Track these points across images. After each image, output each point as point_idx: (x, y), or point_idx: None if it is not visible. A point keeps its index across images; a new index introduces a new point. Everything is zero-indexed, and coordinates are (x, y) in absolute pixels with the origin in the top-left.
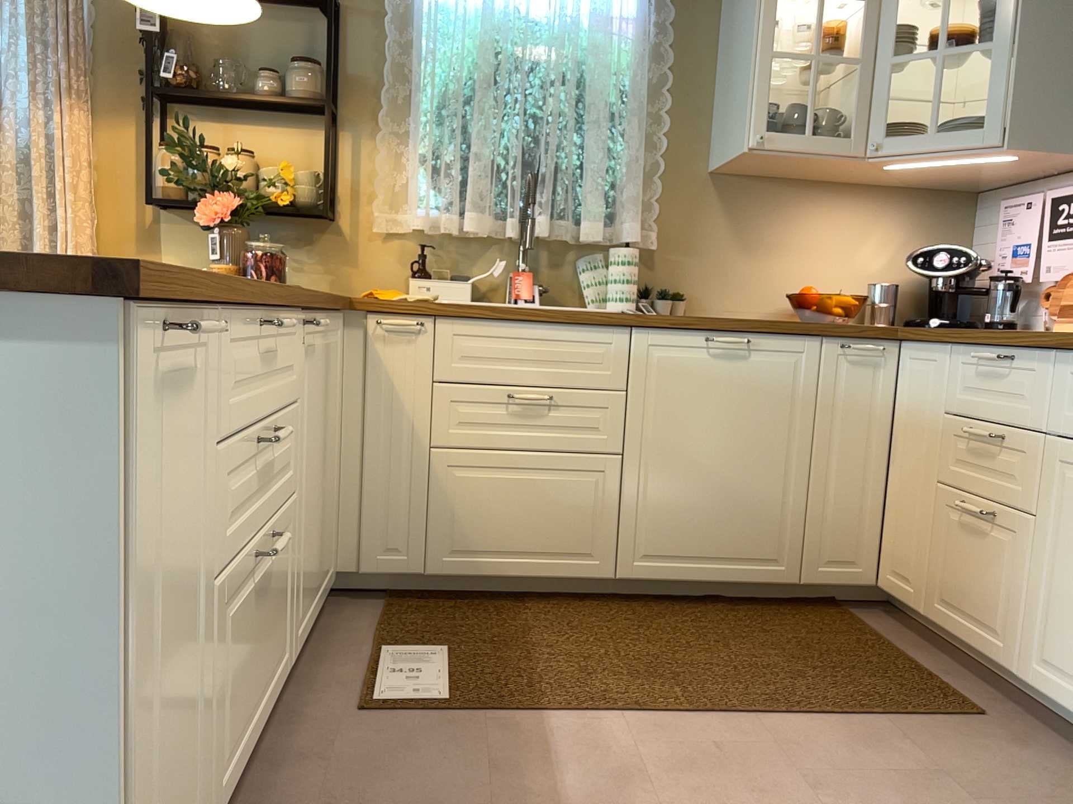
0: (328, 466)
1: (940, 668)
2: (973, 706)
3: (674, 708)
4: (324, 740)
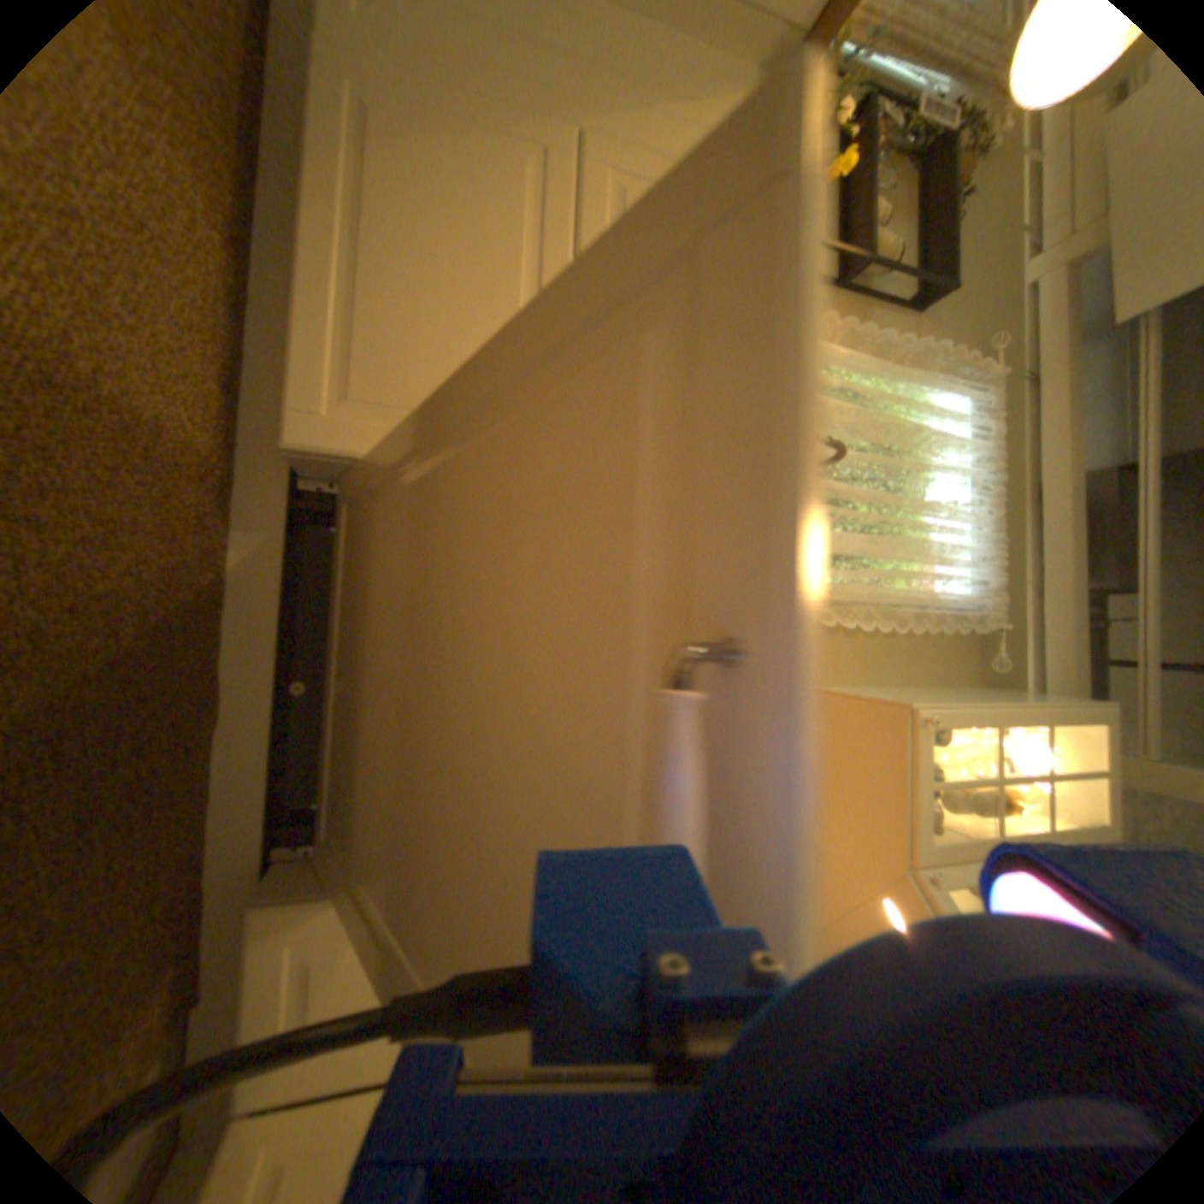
0: None
1: None
2: None
3: None
4: None
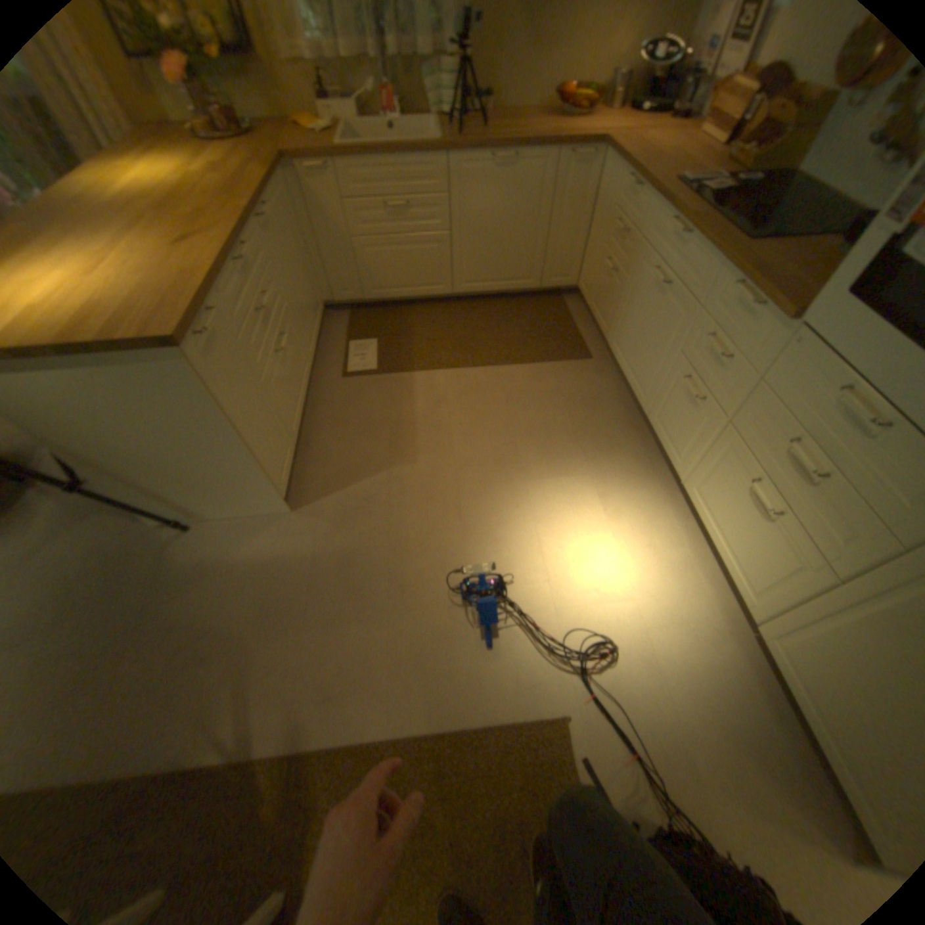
0: (302, 264)
1: (587, 331)
2: (590, 352)
3: (467, 365)
4: (333, 392)
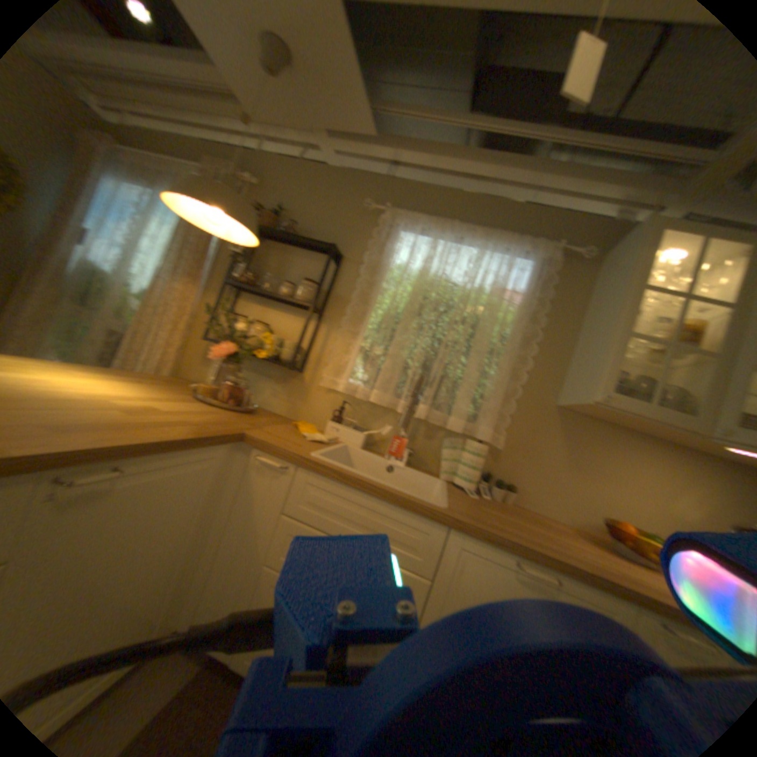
0: (159, 571)
1: None
2: None
3: None
4: None
